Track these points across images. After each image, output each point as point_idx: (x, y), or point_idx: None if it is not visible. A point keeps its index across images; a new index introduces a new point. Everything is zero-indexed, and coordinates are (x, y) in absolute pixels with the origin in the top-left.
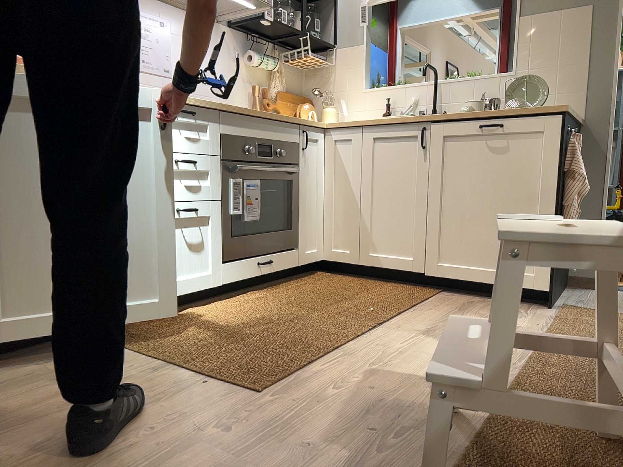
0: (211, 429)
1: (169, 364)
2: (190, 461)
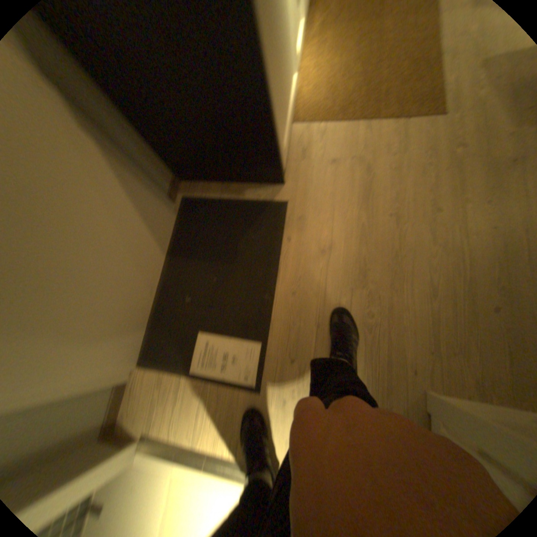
0: (454, 147)
1: (372, 120)
2: (470, 167)
